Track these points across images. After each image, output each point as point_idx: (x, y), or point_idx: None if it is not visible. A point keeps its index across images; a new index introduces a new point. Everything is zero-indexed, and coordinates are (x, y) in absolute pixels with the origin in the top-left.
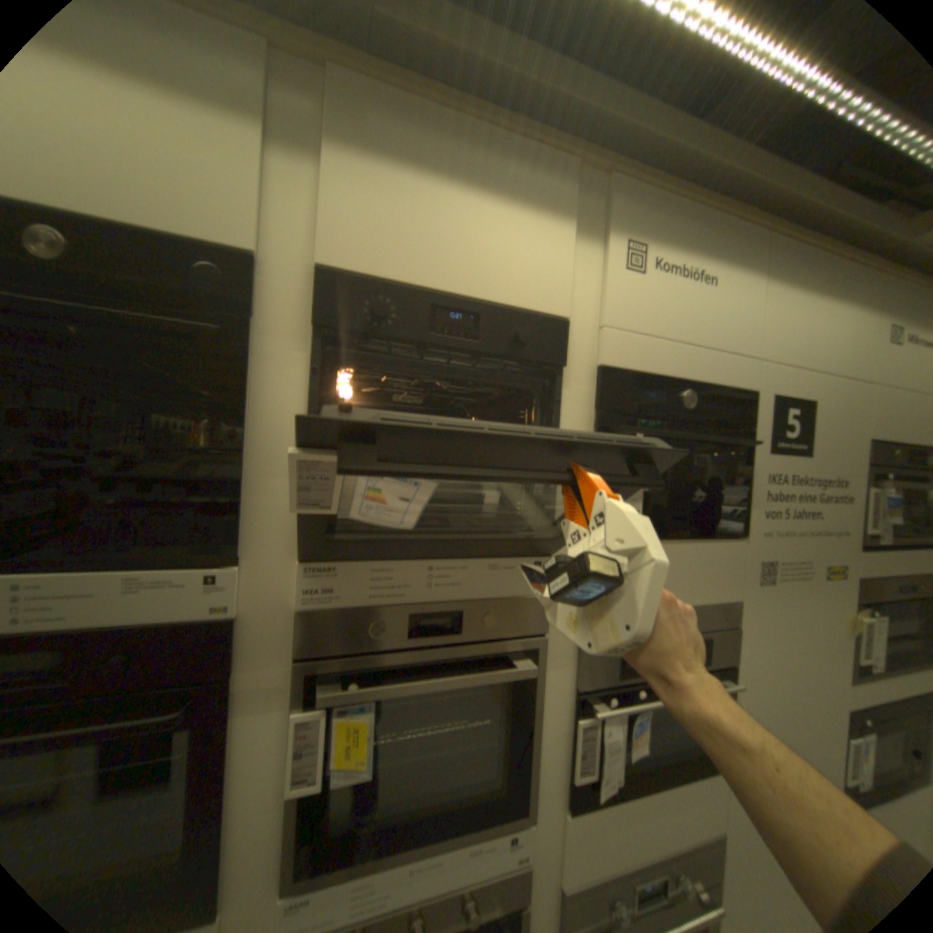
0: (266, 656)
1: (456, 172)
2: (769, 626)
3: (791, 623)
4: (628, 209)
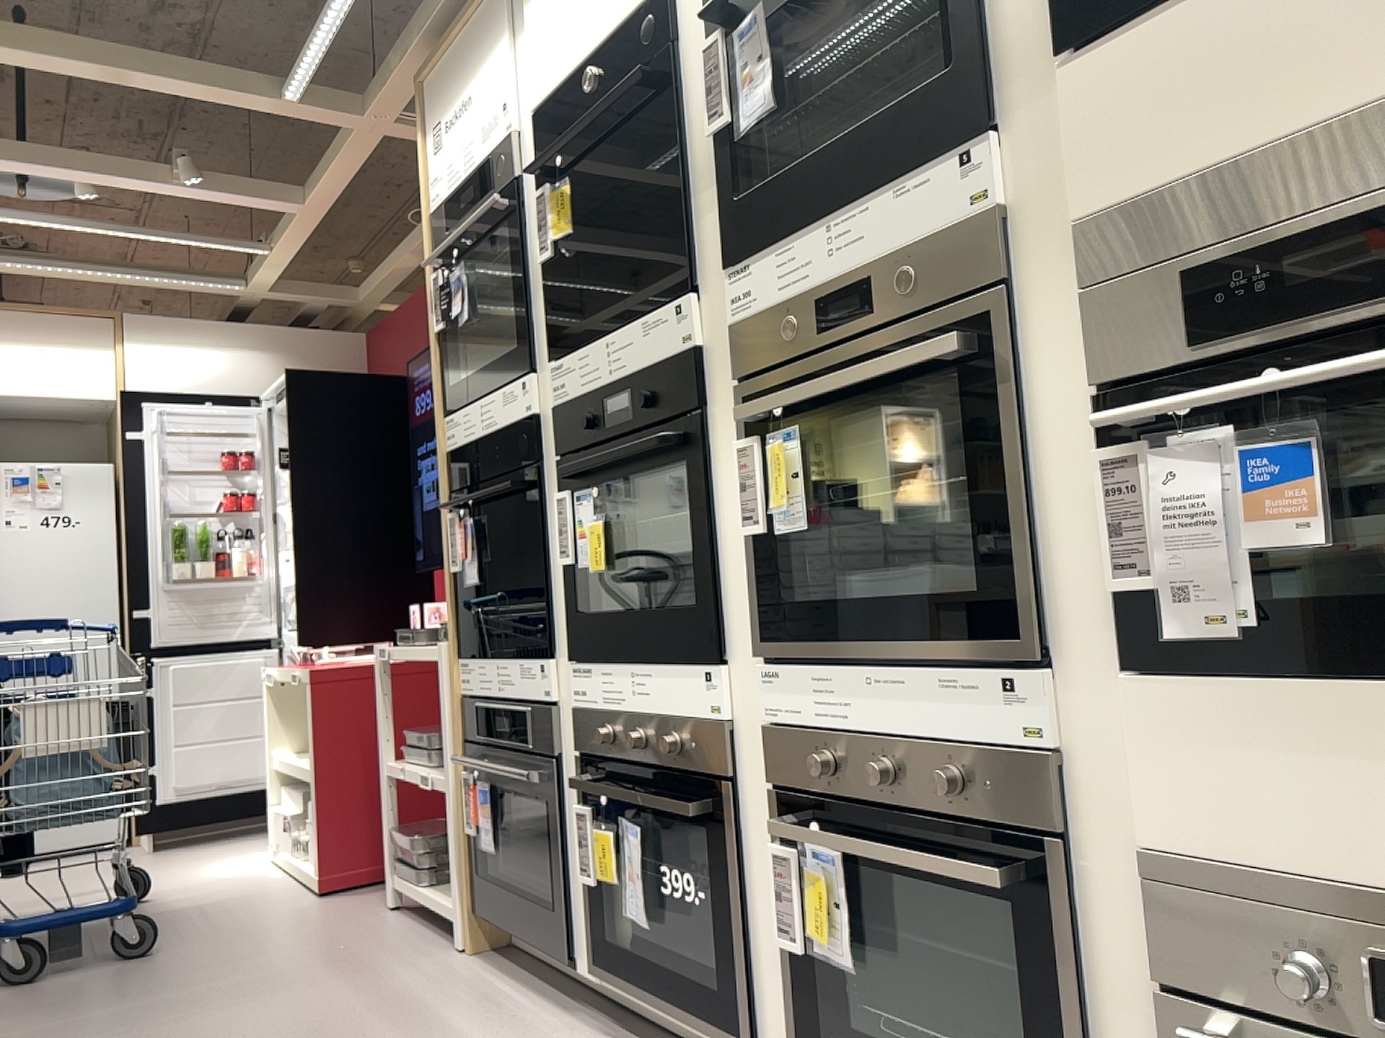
0: (724, 383)
1: None
2: None
3: None
4: None
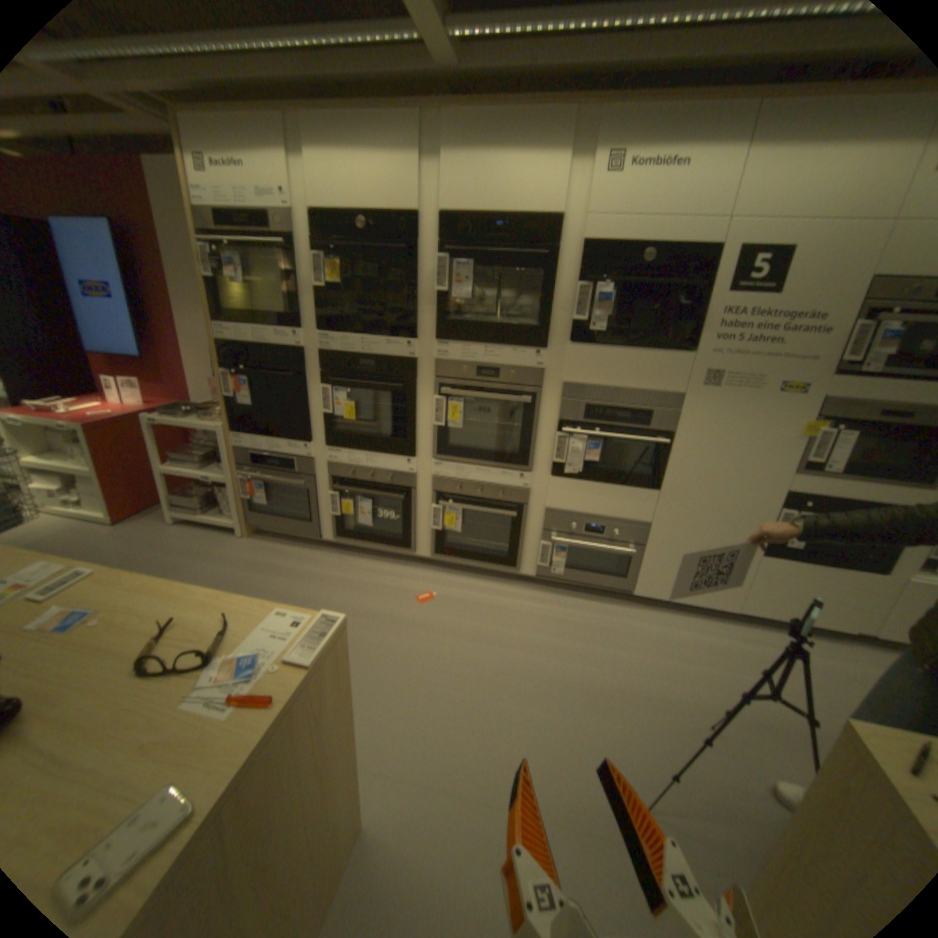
0: (426, 376)
1: (498, 146)
2: (707, 413)
3: (730, 416)
4: (610, 130)
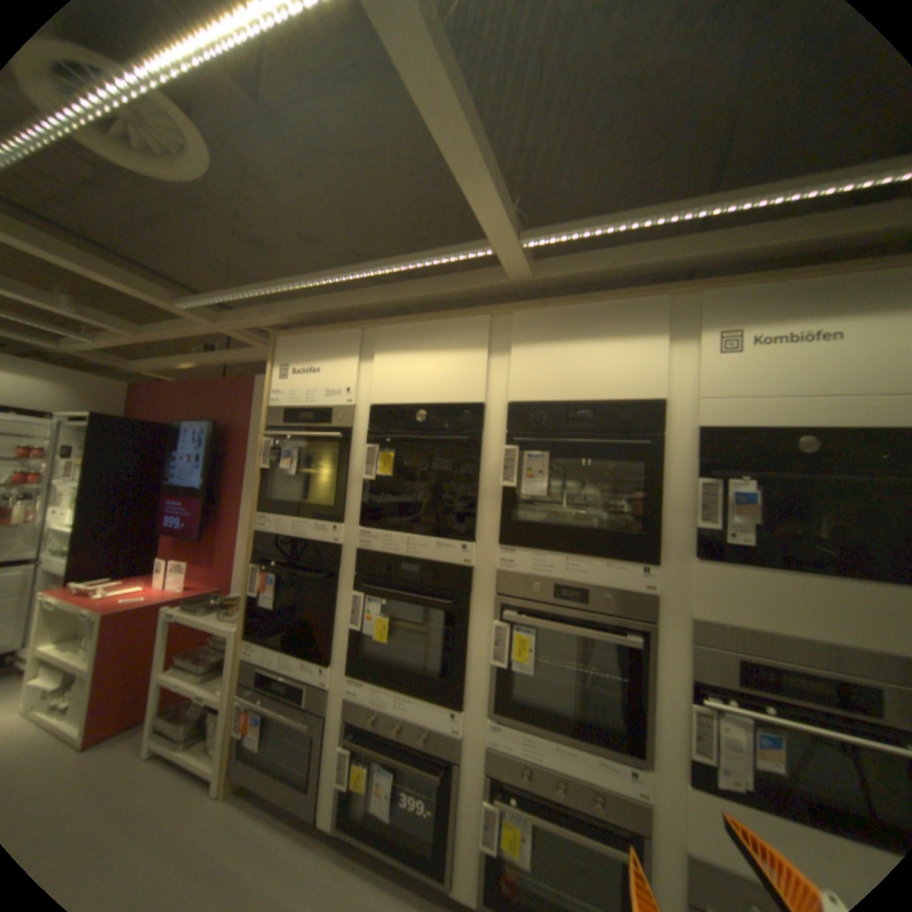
0: (485, 590)
1: (577, 337)
2: None
3: None
4: (717, 311)
